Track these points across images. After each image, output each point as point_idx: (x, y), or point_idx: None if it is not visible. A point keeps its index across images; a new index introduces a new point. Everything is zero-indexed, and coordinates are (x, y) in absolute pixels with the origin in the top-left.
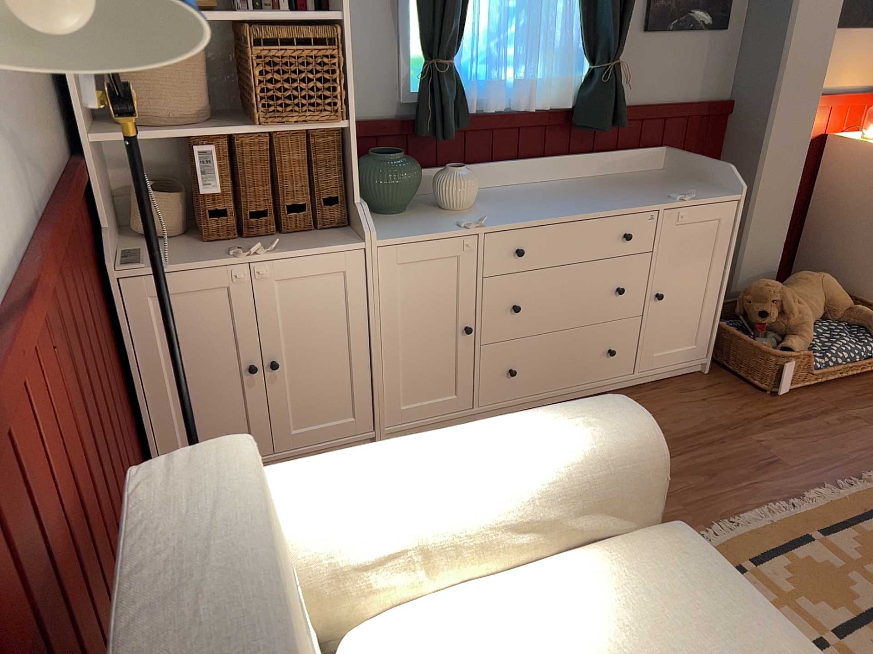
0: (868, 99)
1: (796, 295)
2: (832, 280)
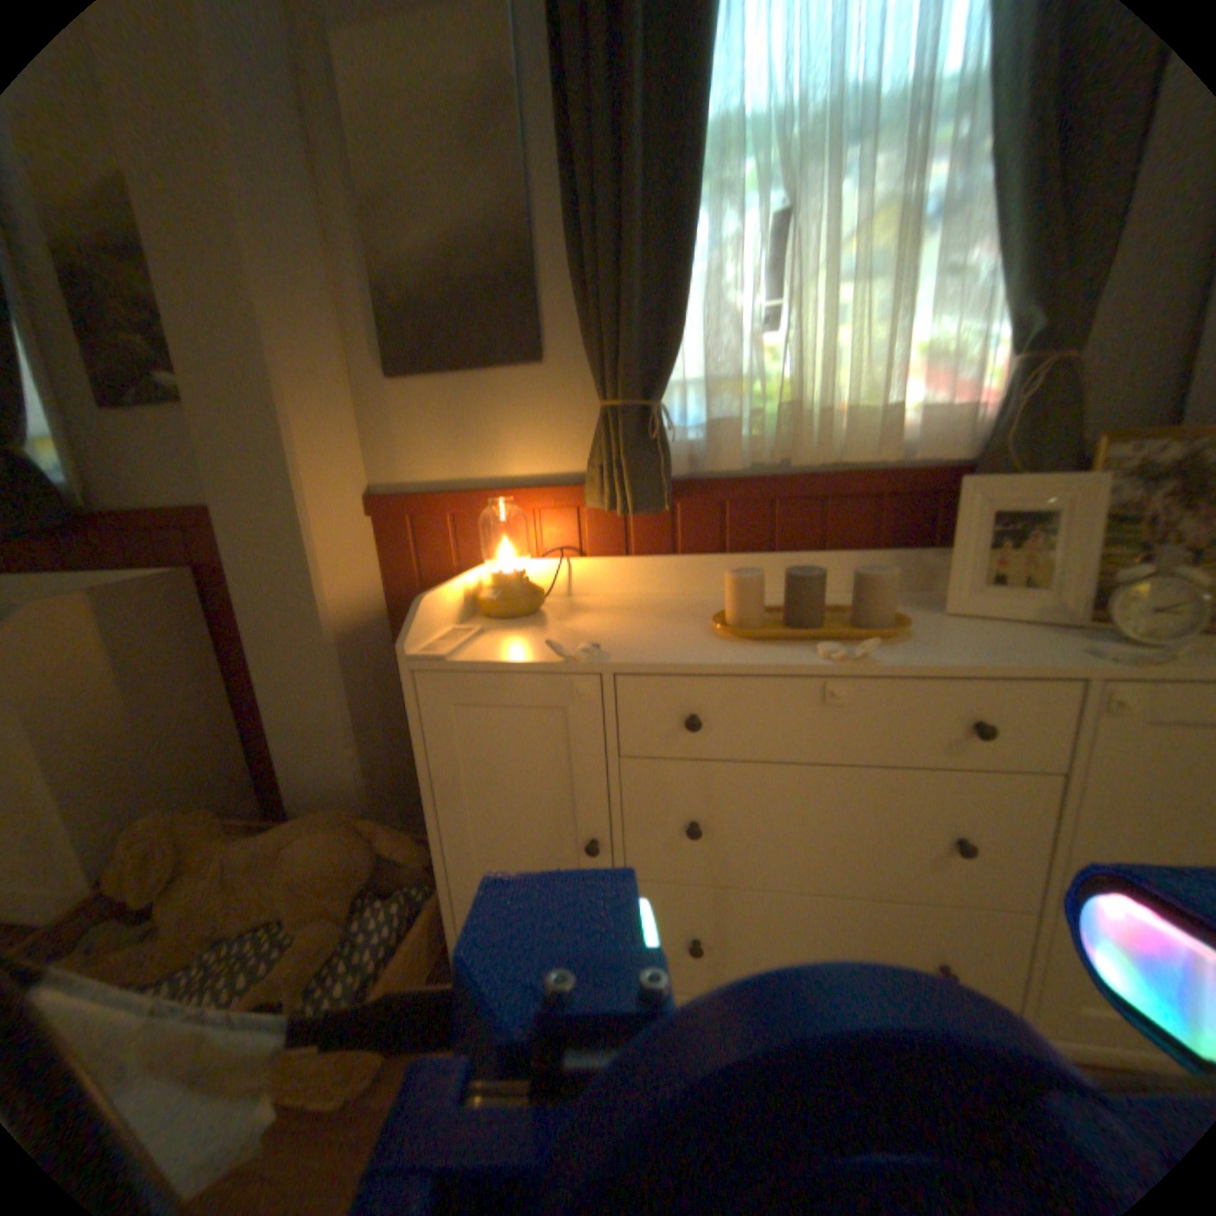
0: (564, 499)
1: (234, 857)
2: (315, 847)
